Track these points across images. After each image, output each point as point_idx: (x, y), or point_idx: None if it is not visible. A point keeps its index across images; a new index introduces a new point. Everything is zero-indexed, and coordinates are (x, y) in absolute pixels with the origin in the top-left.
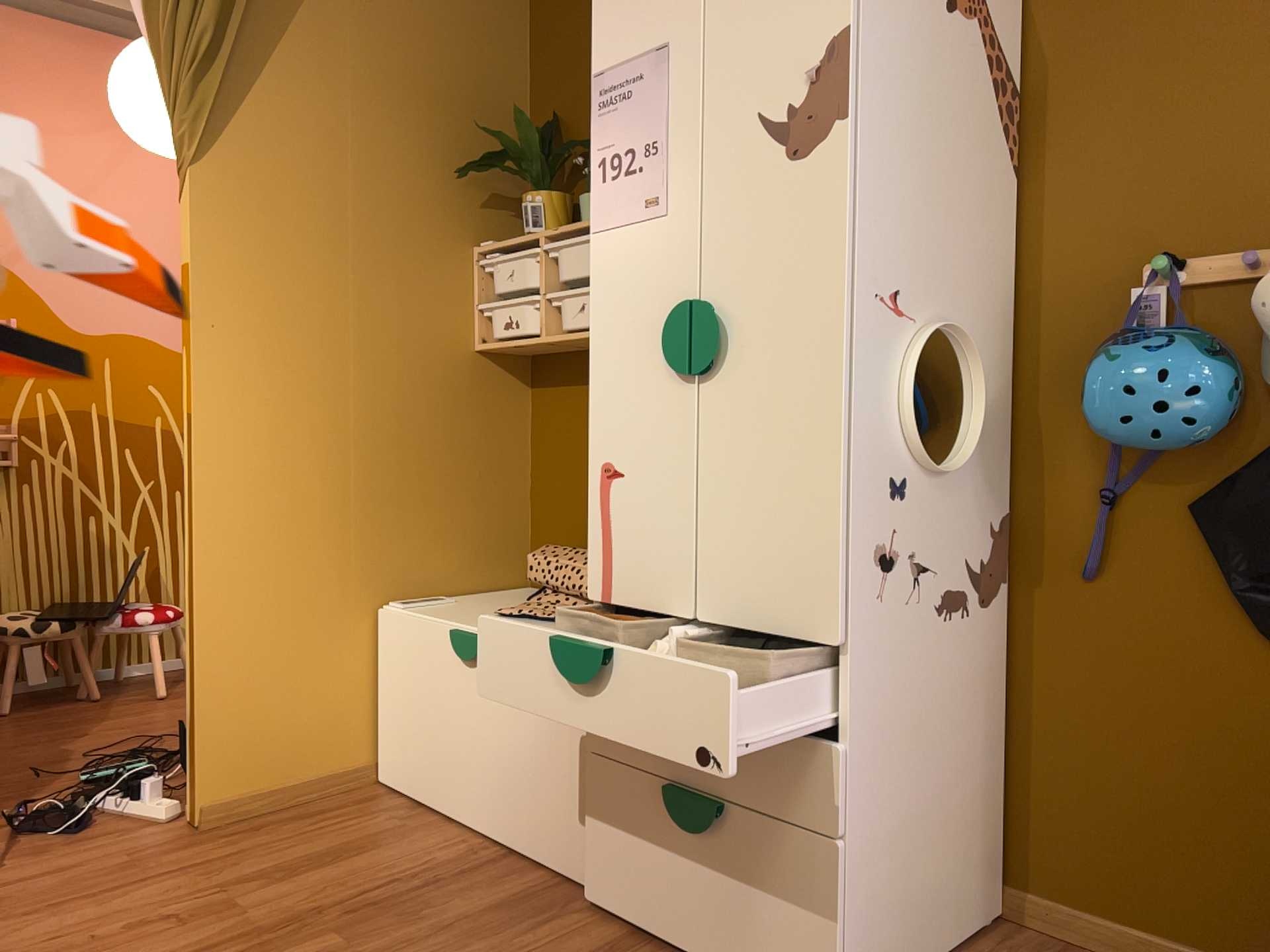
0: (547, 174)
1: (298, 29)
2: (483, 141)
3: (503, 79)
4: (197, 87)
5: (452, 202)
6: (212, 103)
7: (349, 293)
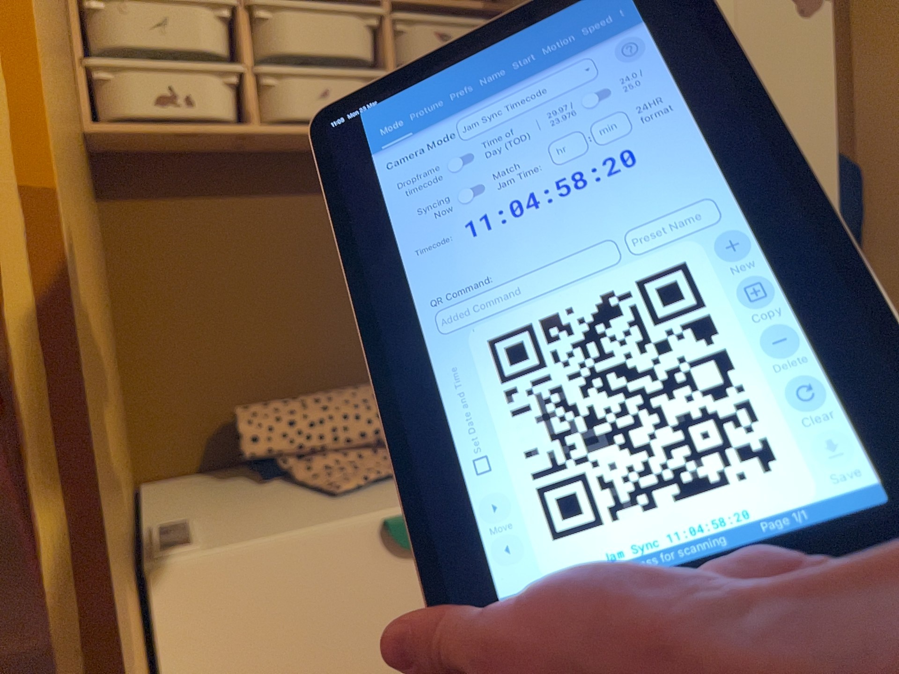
0: None
1: None
2: None
3: None
4: None
5: None
6: None
7: None
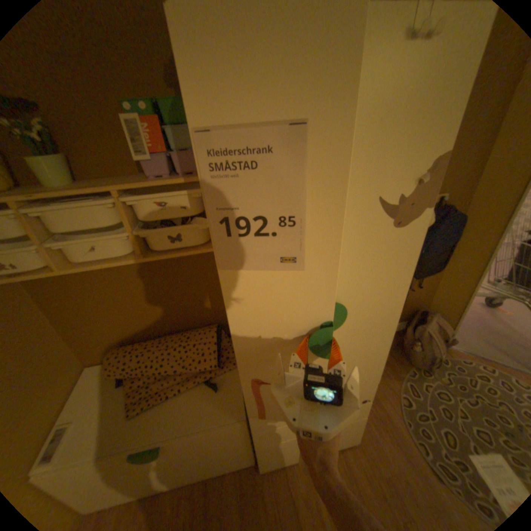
0: None
1: None
2: None
3: None
4: None
5: None
6: None
7: None
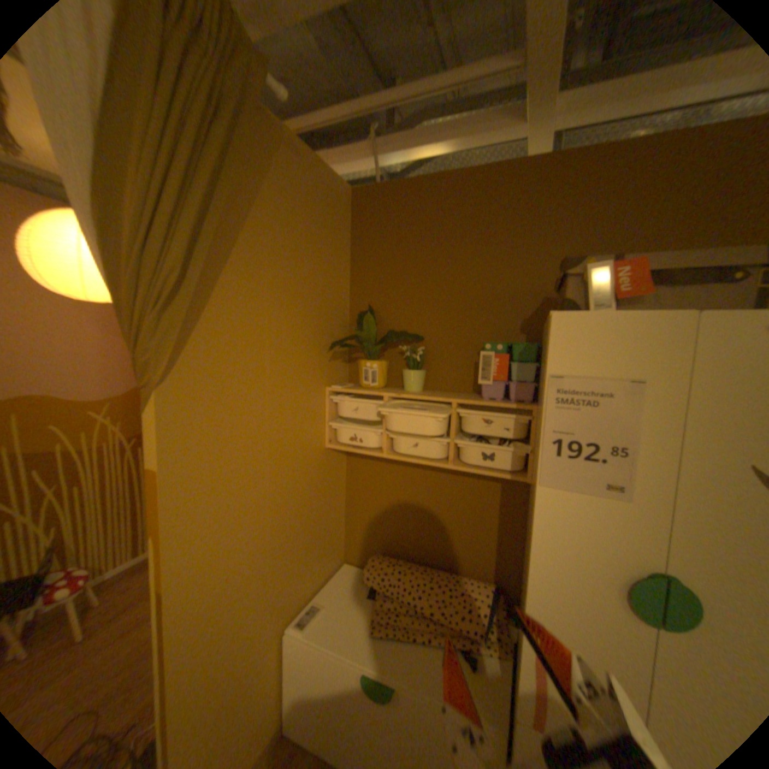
0: (379, 350)
1: (234, 256)
2: (331, 320)
3: (339, 280)
4: (158, 316)
5: (317, 362)
6: (173, 330)
7: (267, 443)
